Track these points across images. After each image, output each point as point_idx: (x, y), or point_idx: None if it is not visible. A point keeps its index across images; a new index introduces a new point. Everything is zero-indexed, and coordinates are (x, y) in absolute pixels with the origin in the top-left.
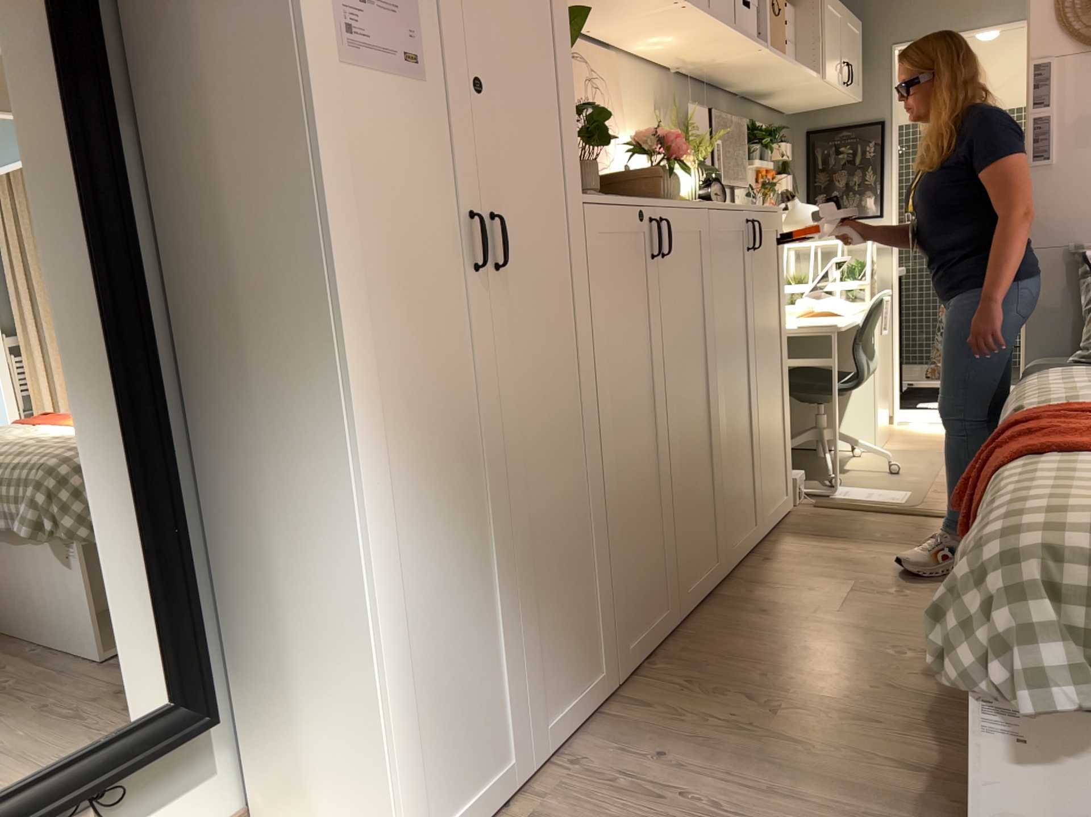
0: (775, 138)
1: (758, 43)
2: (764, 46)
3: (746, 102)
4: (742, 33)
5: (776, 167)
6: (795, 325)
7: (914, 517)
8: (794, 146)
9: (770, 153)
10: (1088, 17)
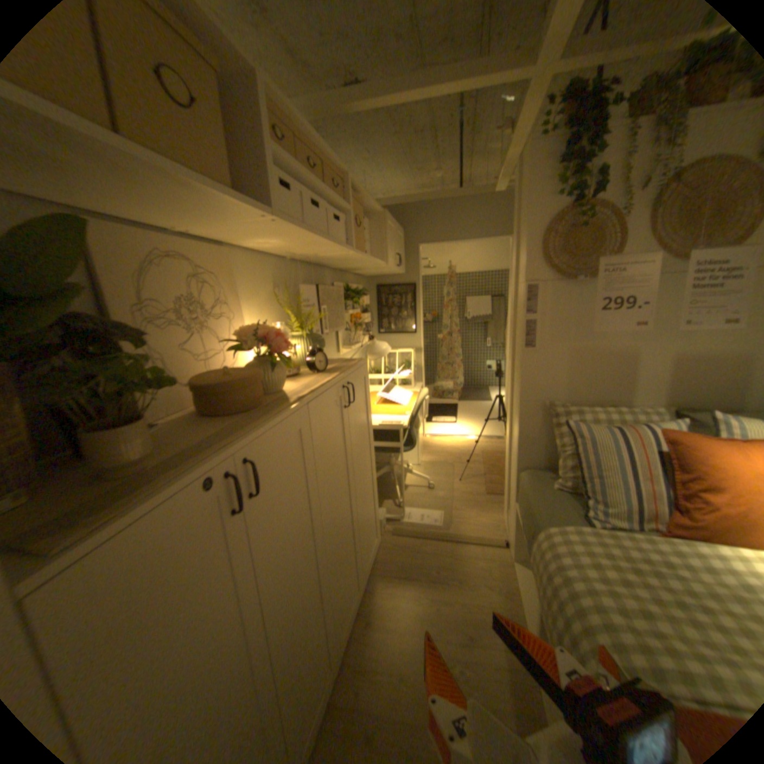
0: (360, 290)
1: (347, 246)
2: (352, 248)
3: (343, 272)
4: (334, 240)
5: (361, 307)
6: (376, 421)
7: (448, 542)
8: (370, 292)
9: (358, 301)
10: (562, 256)
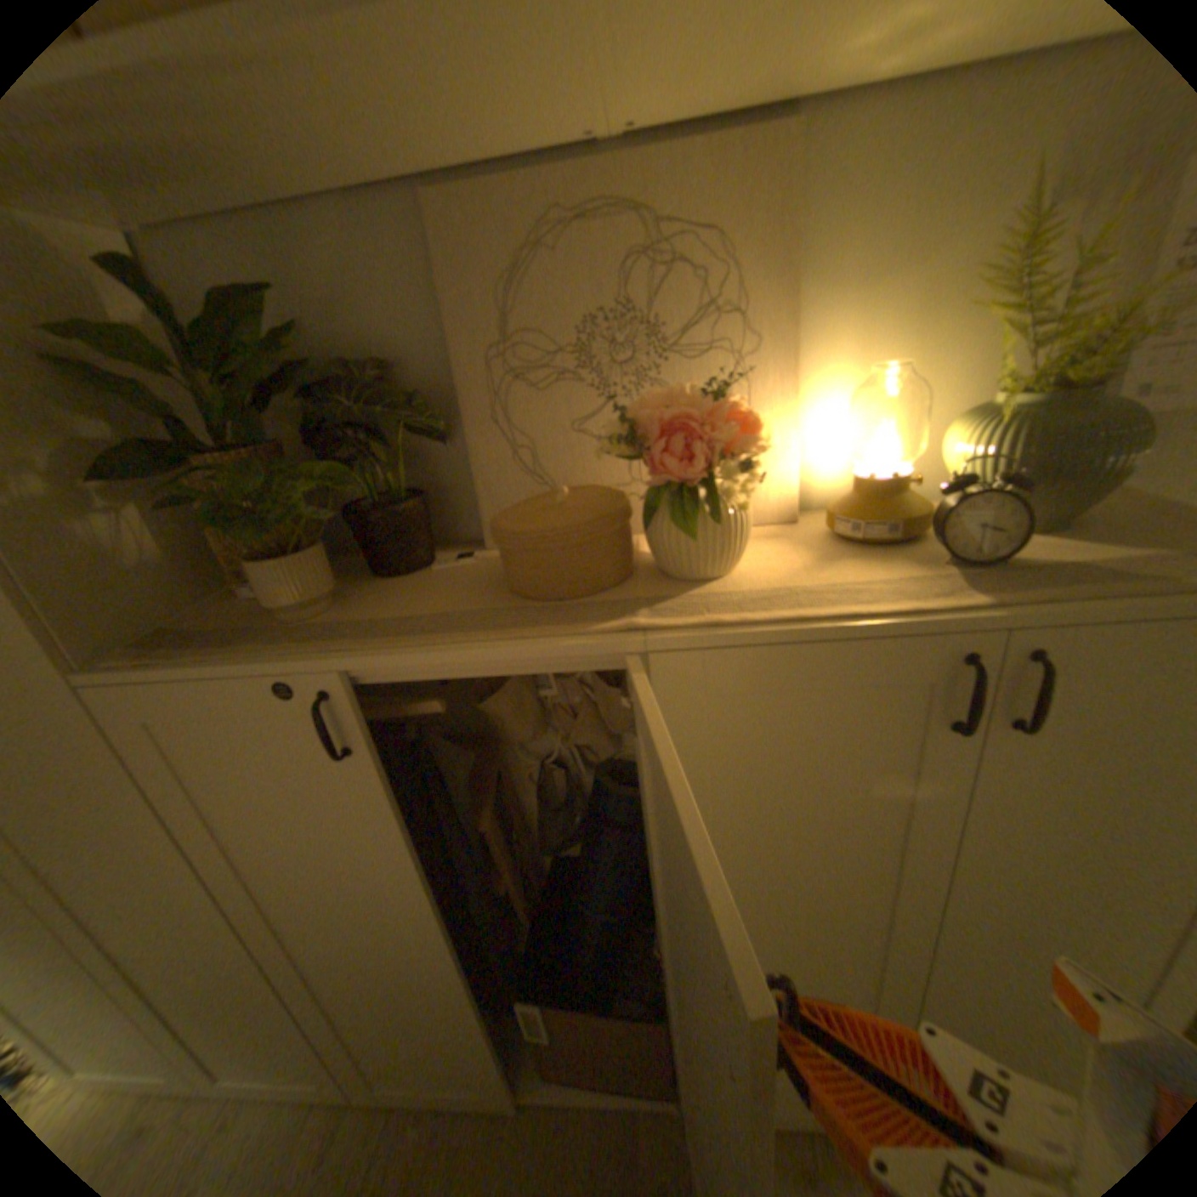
0: None
1: None
2: None
3: None
4: None
5: None
6: None
7: None
8: None
9: None
10: None
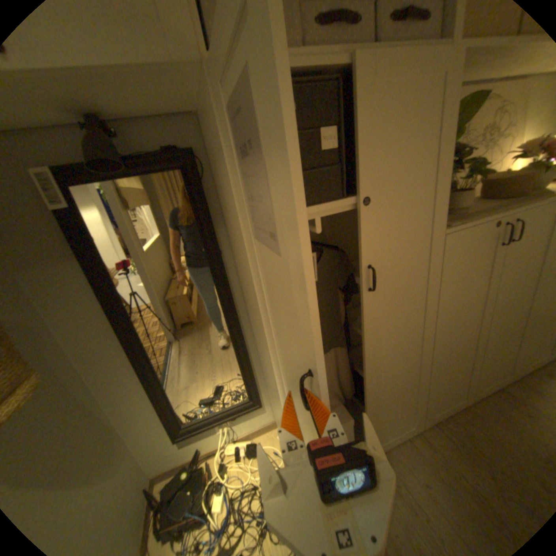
0: None
1: None
2: None
3: None
4: None
5: None
6: None
7: None
8: None
9: None
10: None
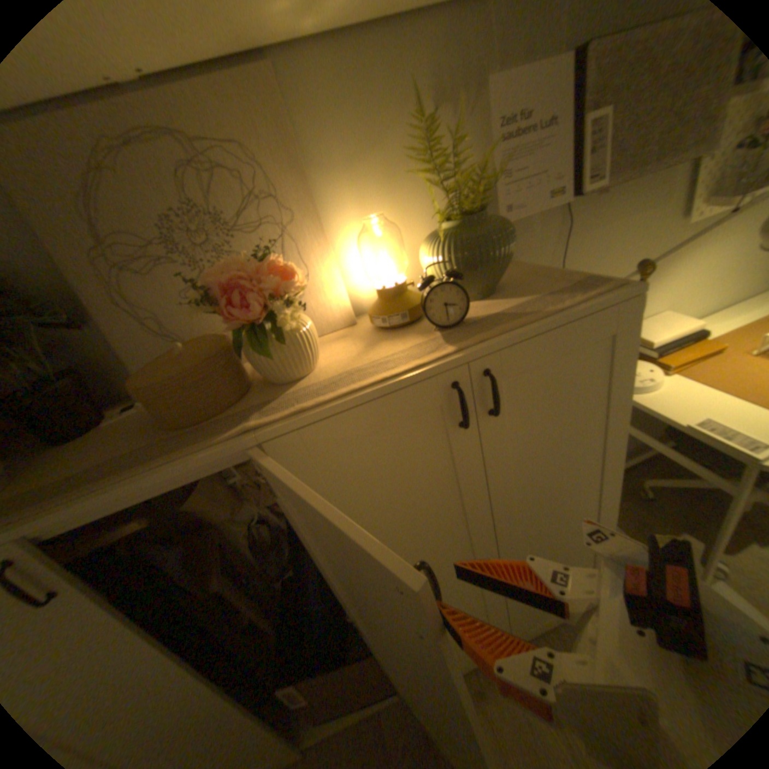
0: None
1: None
2: None
3: None
4: None
5: None
6: (691, 415)
7: None
8: None
9: None
10: None
